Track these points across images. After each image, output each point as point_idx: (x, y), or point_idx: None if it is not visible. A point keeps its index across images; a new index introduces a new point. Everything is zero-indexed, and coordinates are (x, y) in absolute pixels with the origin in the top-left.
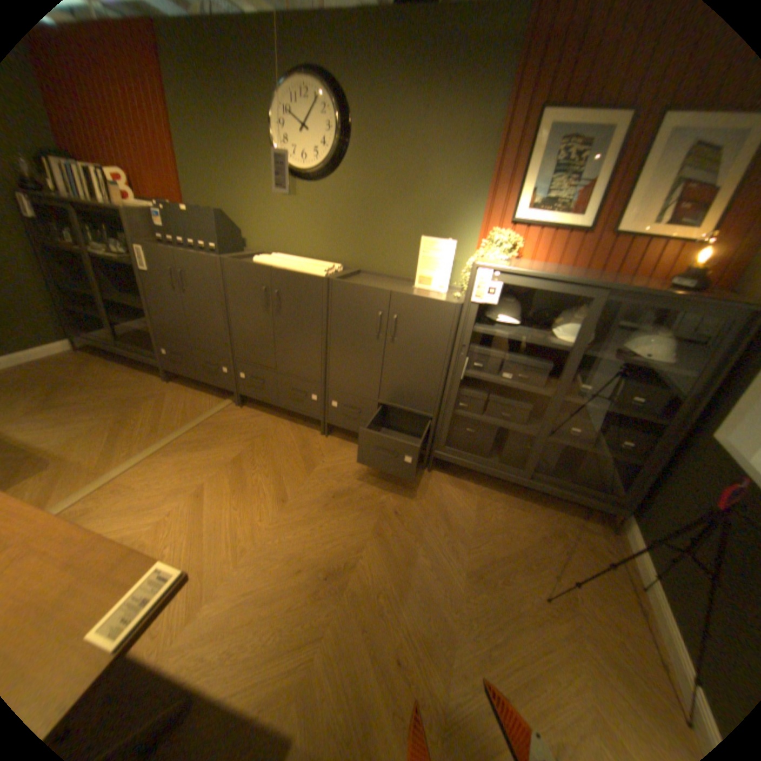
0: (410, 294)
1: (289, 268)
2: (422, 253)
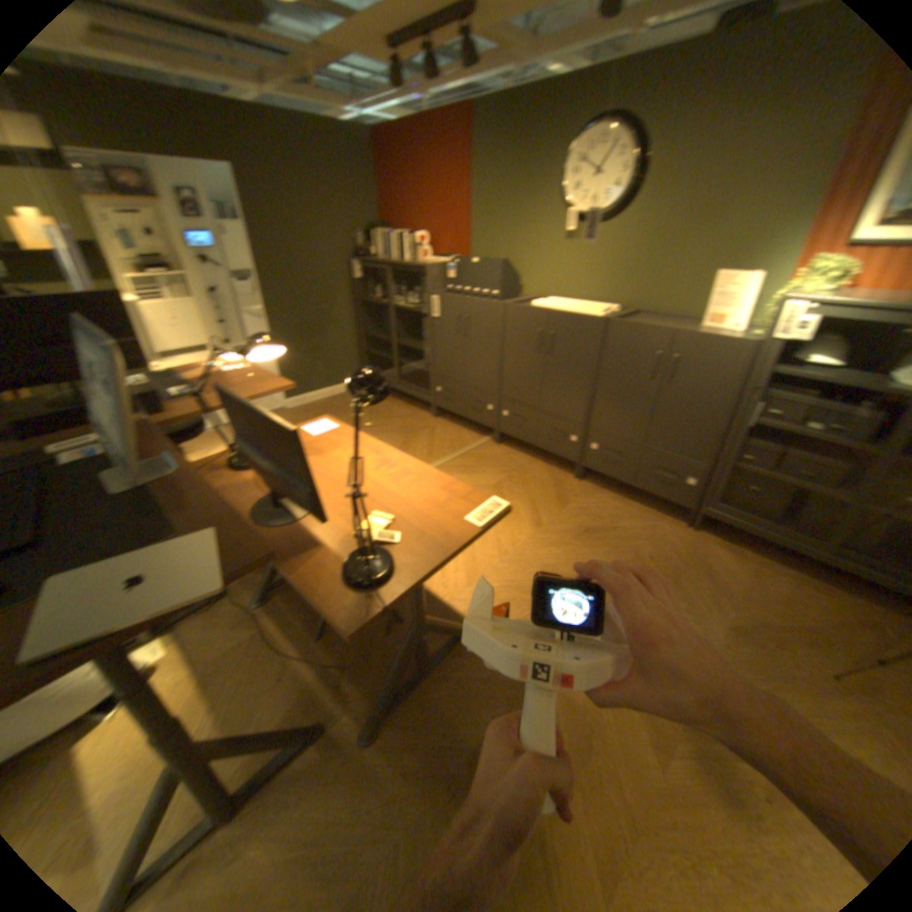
0: (698, 332)
1: (566, 310)
2: (718, 287)
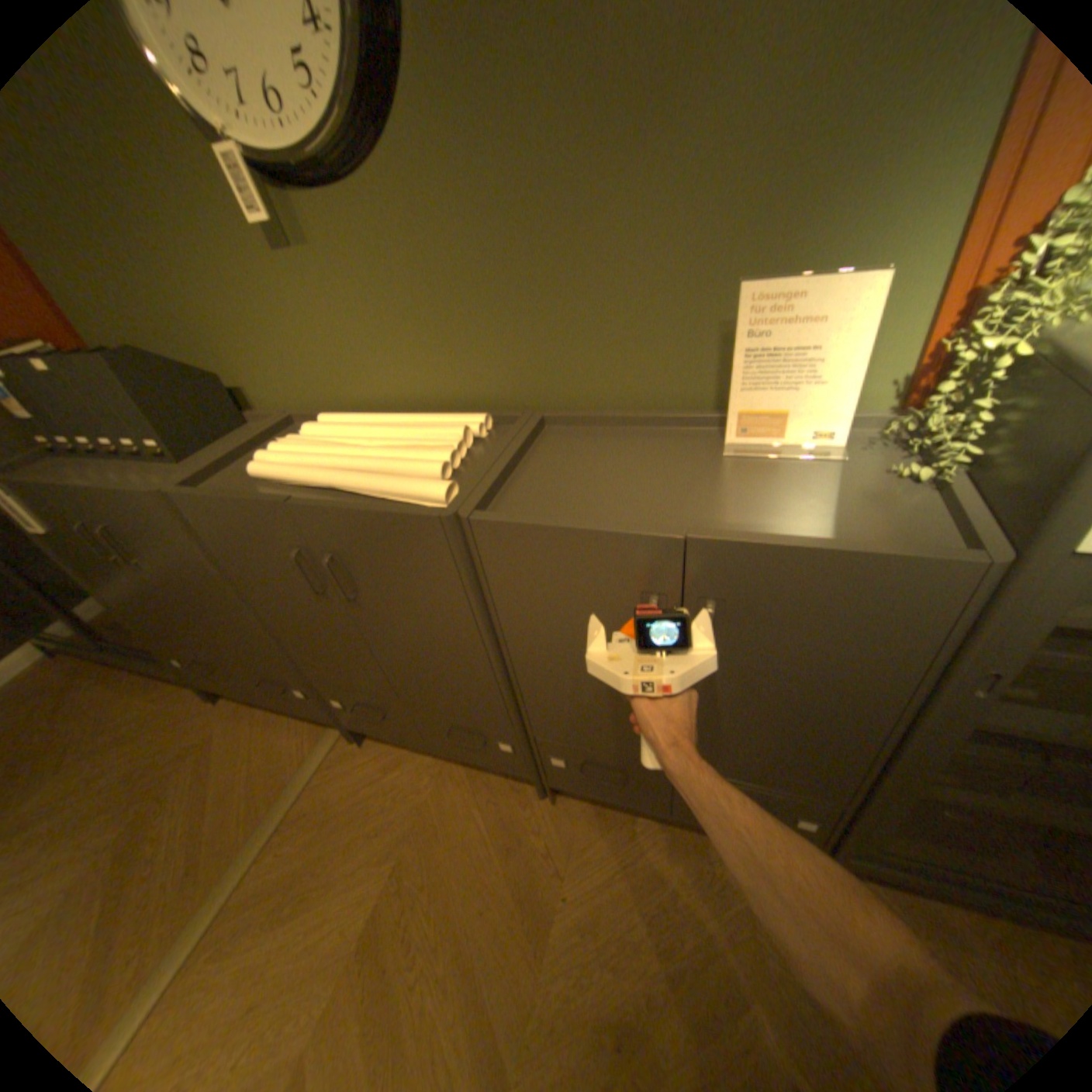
0: (761, 534)
1: (339, 484)
2: (747, 336)
